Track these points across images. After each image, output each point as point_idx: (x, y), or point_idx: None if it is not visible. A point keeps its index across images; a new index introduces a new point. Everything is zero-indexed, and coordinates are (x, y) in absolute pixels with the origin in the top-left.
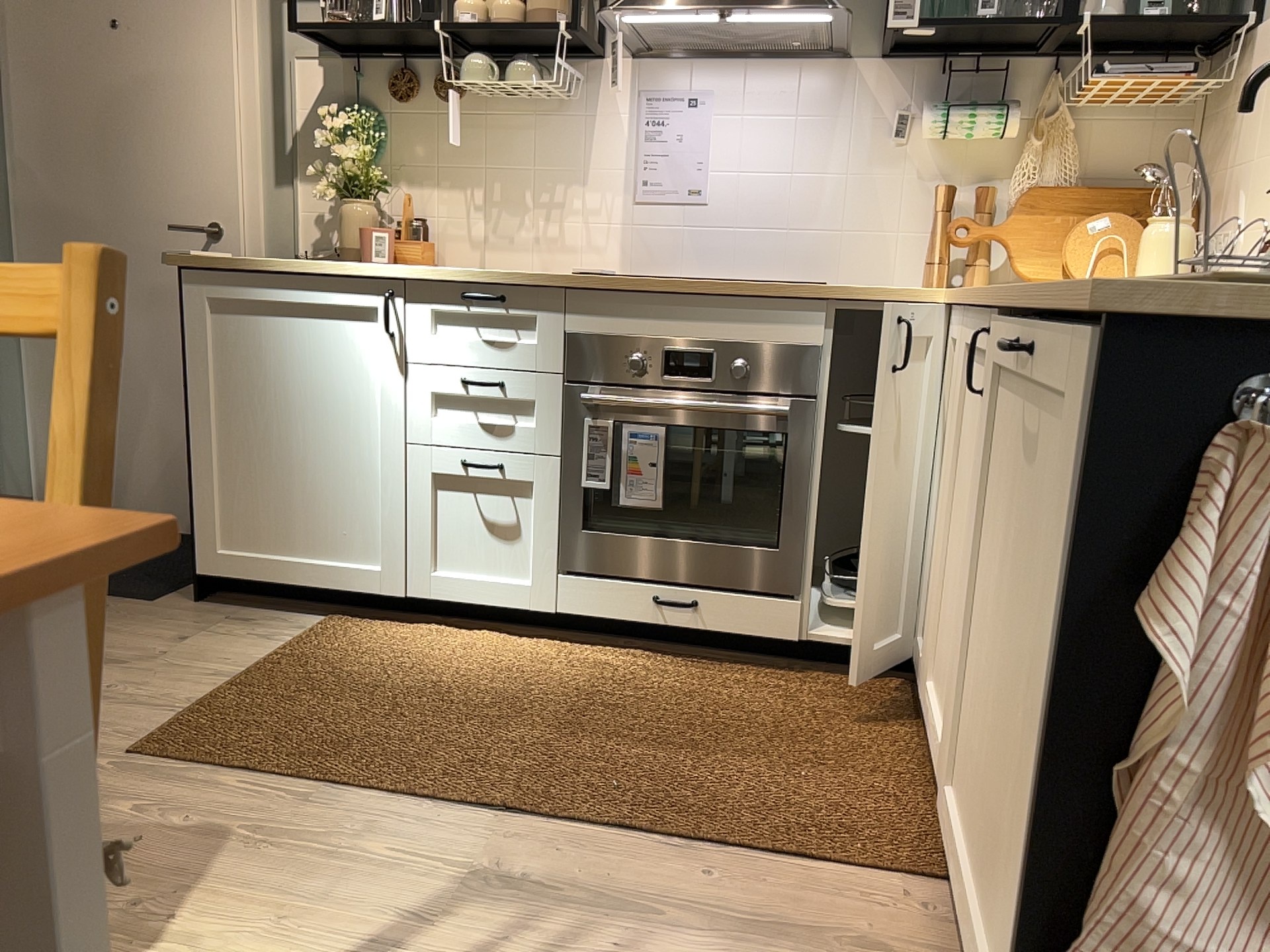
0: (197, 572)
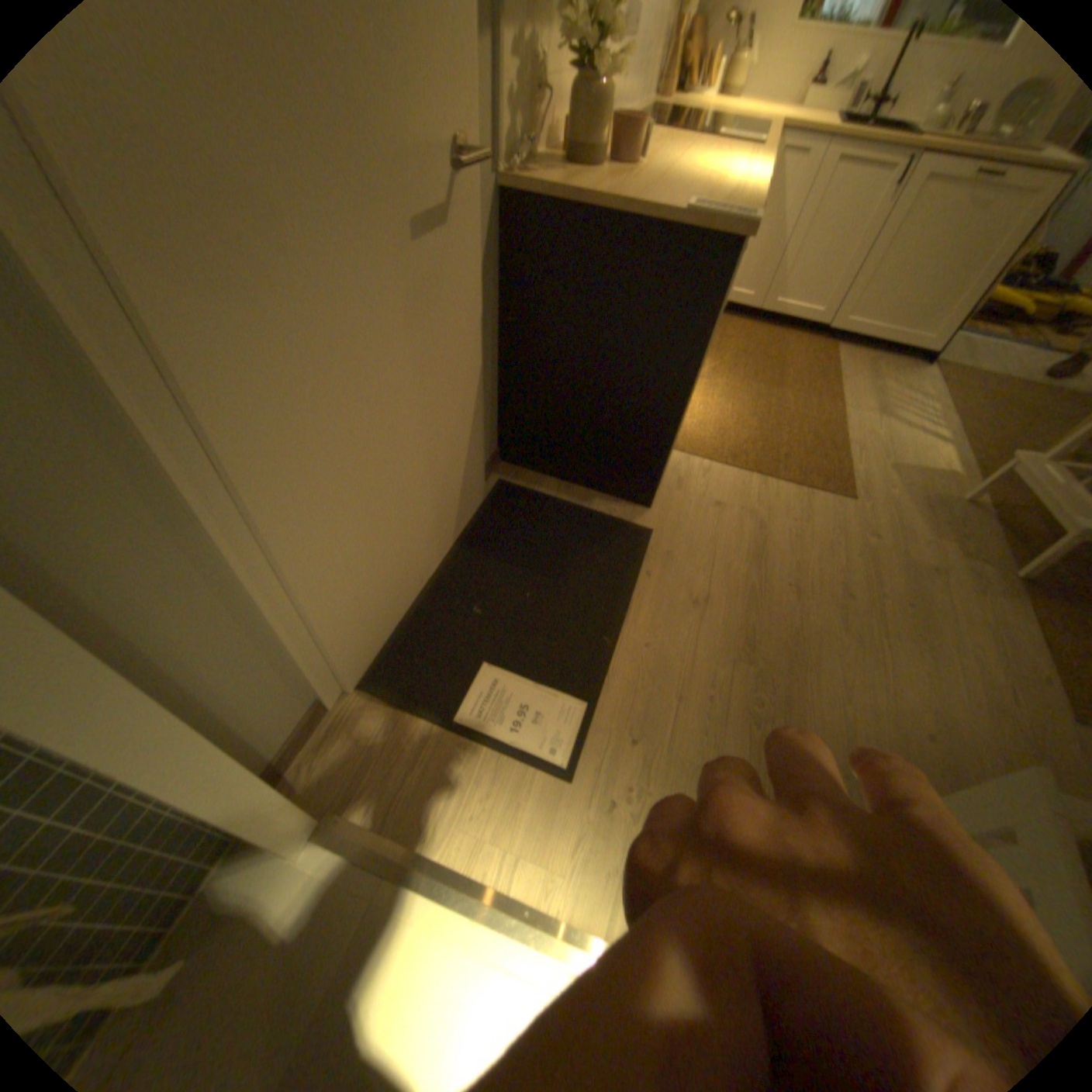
0: (655, 488)
